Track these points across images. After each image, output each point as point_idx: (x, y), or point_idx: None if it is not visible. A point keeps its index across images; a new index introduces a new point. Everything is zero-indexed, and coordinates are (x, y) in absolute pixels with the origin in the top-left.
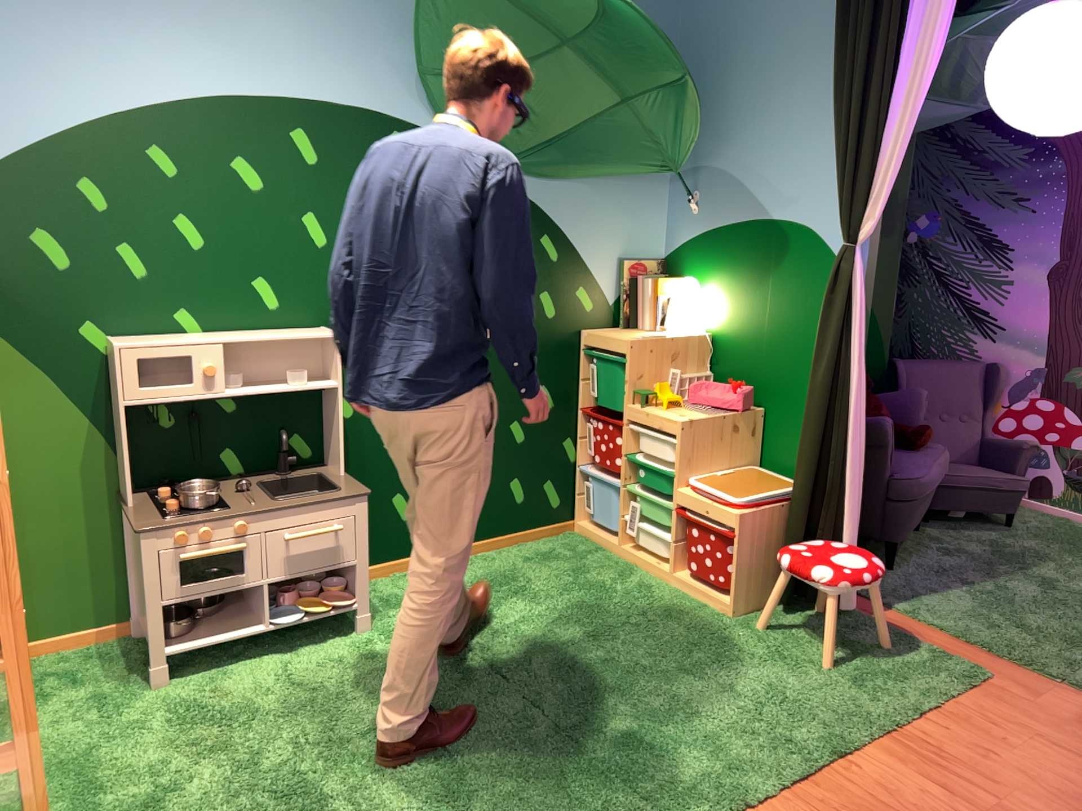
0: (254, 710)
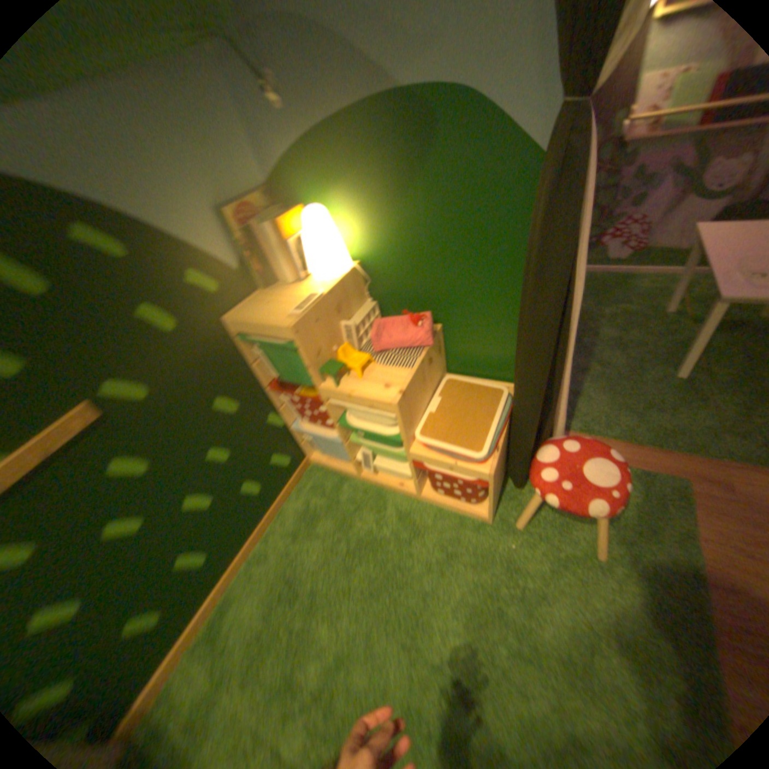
0: None
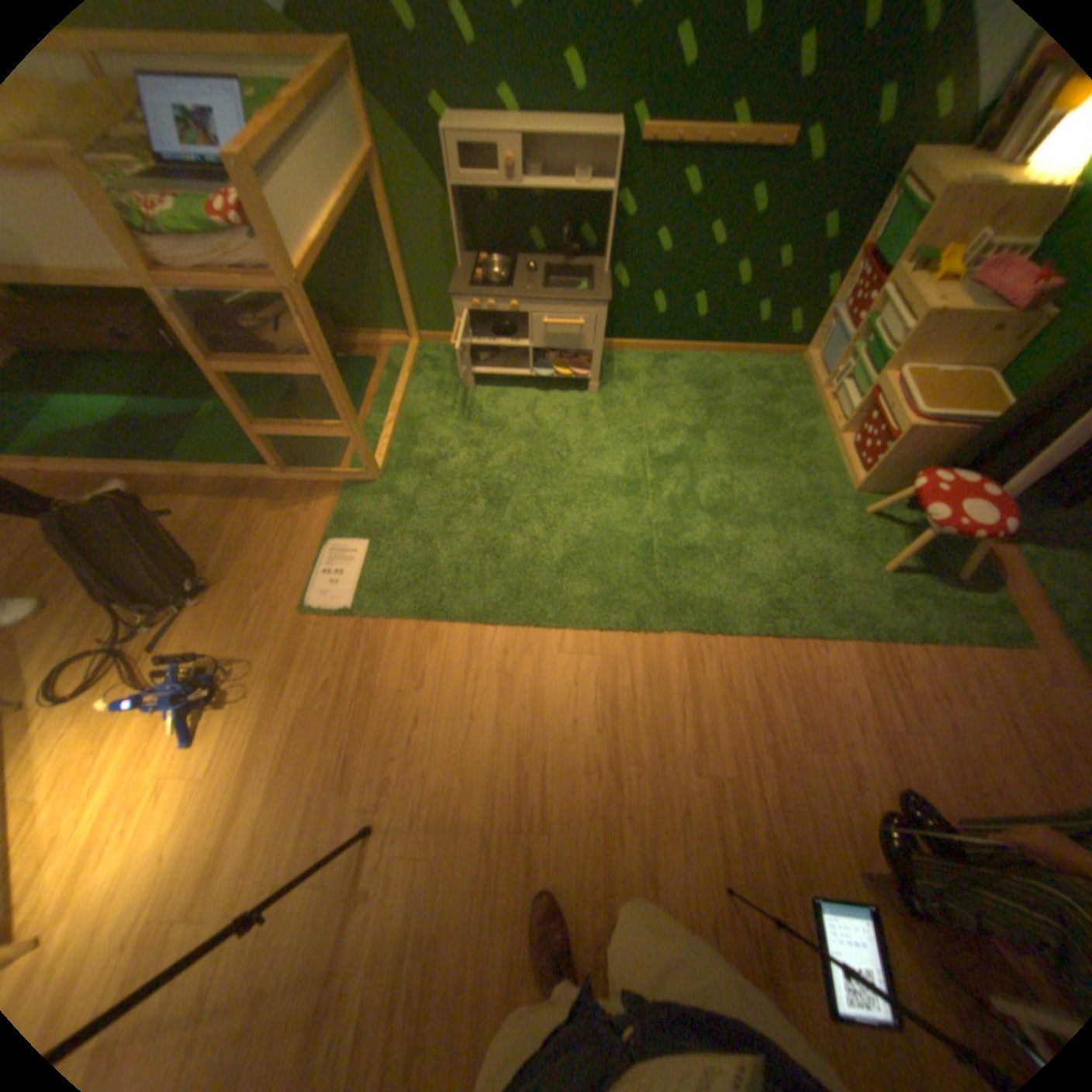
0: (503, 426)
